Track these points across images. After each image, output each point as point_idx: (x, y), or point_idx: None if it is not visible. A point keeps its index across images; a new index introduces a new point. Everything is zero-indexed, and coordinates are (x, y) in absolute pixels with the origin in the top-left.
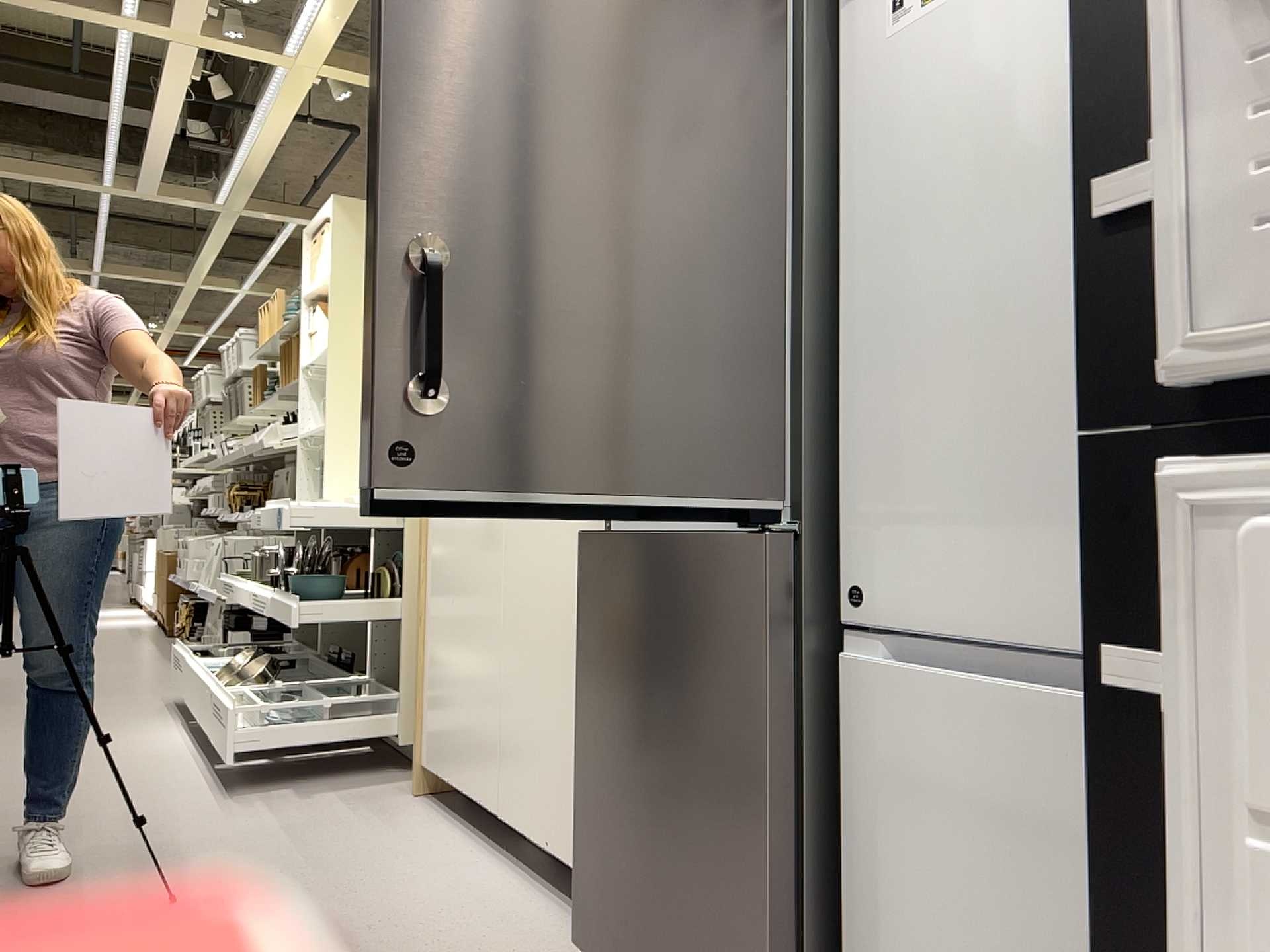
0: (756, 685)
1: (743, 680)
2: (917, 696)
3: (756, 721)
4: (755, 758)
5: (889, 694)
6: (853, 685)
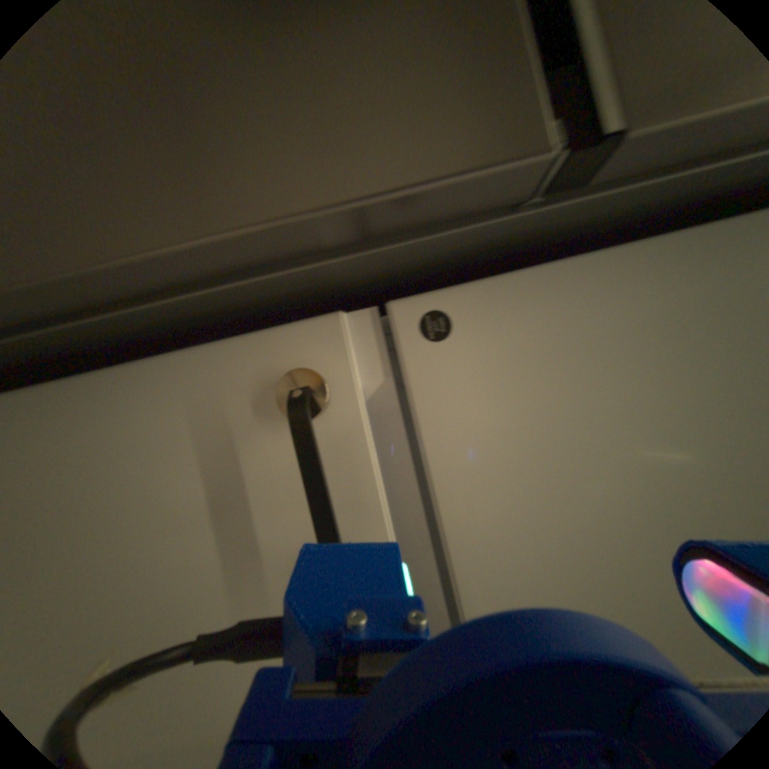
0: (245, 192)
1: (239, 152)
2: (344, 459)
3: (173, 209)
4: (101, 226)
5: (329, 412)
6: (314, 340)
